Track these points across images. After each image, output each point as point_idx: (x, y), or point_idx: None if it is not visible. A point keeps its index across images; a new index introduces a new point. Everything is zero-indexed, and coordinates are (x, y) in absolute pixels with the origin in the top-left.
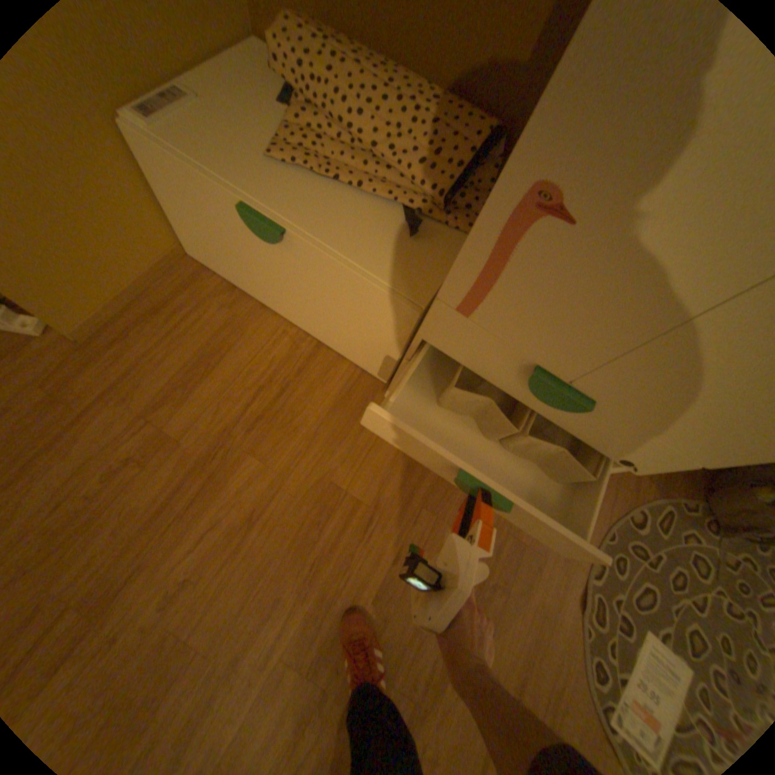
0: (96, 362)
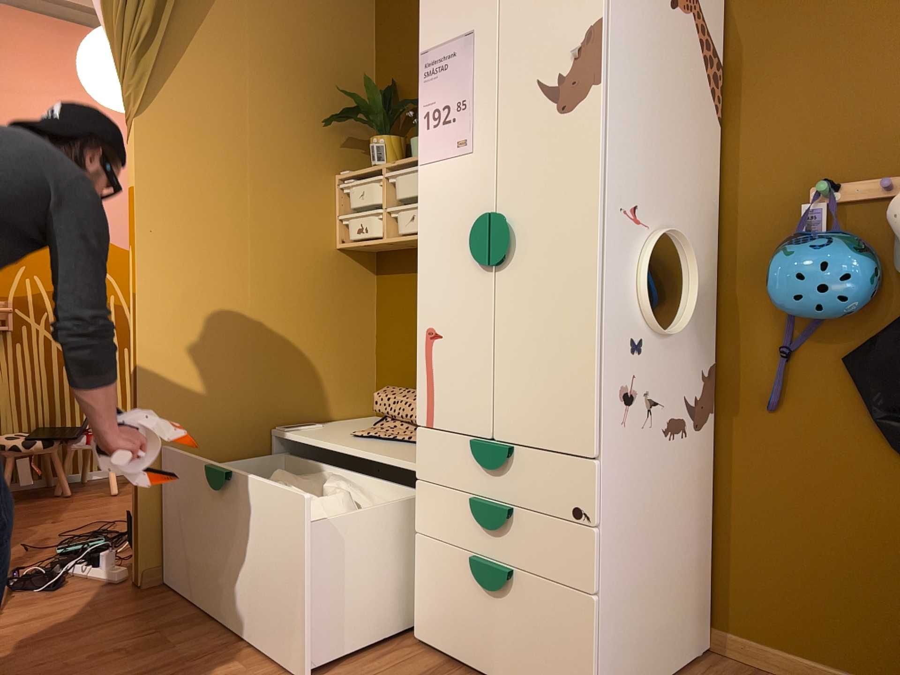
0: (144, 598)
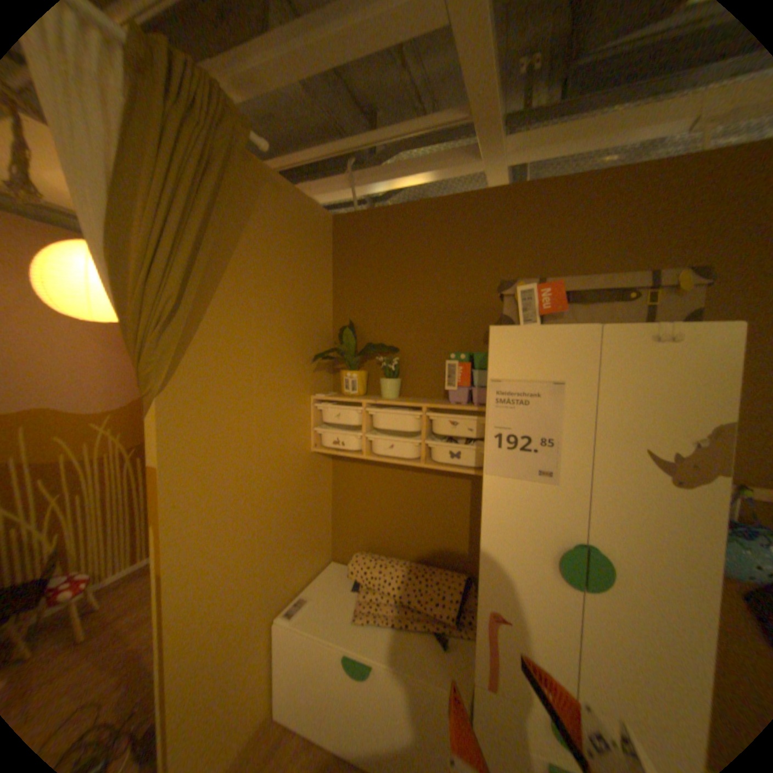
0: None
